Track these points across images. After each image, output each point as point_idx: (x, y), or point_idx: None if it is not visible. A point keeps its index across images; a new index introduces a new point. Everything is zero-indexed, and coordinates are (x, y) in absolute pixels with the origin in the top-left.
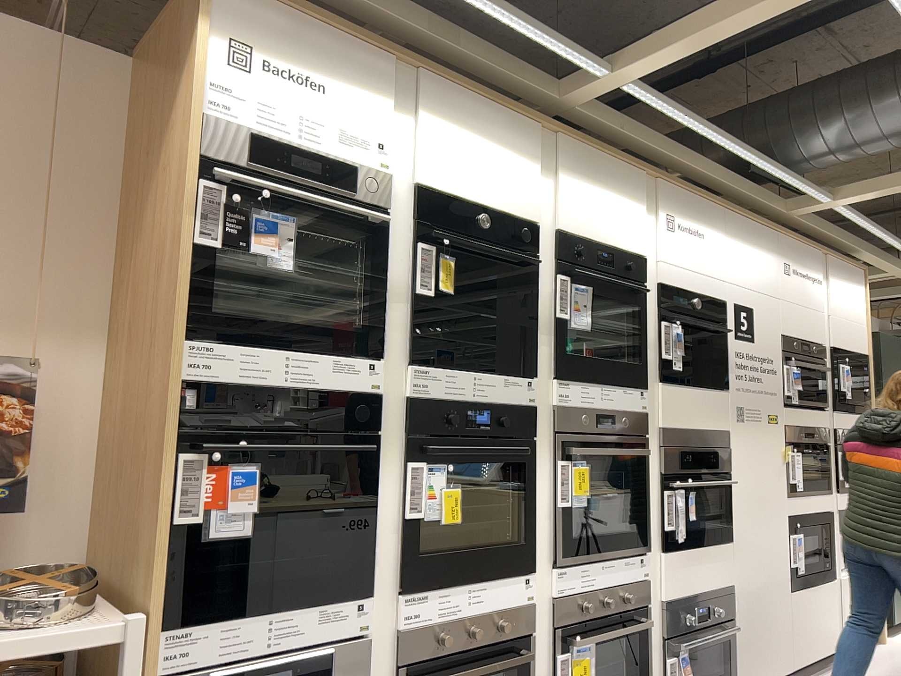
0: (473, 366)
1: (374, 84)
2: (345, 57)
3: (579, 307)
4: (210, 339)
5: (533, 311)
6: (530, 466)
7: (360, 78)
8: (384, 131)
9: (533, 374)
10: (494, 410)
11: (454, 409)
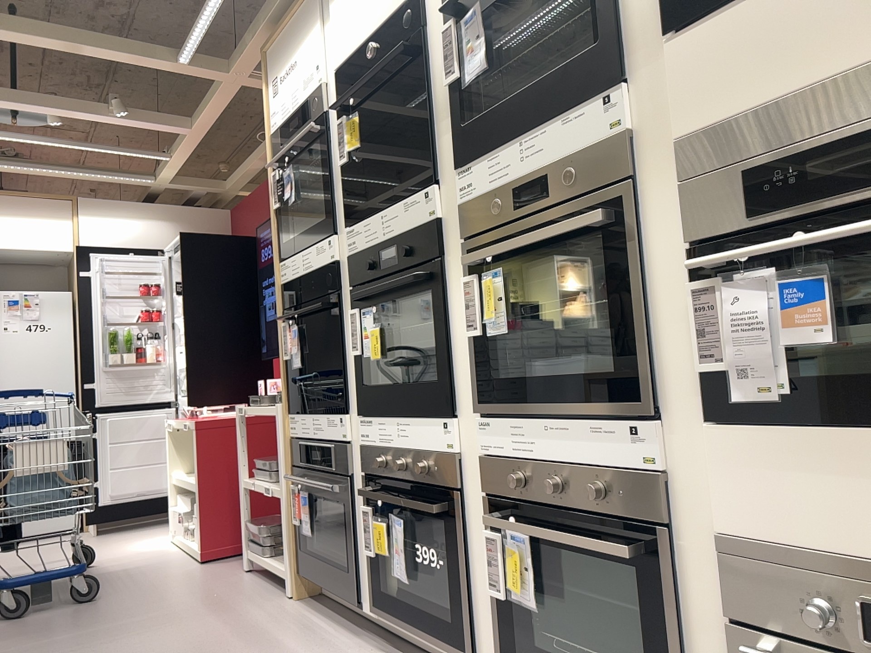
0: (388, 203)
1: (307, 20)
2: (296, 22)
3: (474, 38)
4: (286, 260)
5: (433, 96)
6: (440, 296)
7: (302, 26)
8: (314, 50)
9: (440, 177)
10: (399, 243)
11: (370, 256)
